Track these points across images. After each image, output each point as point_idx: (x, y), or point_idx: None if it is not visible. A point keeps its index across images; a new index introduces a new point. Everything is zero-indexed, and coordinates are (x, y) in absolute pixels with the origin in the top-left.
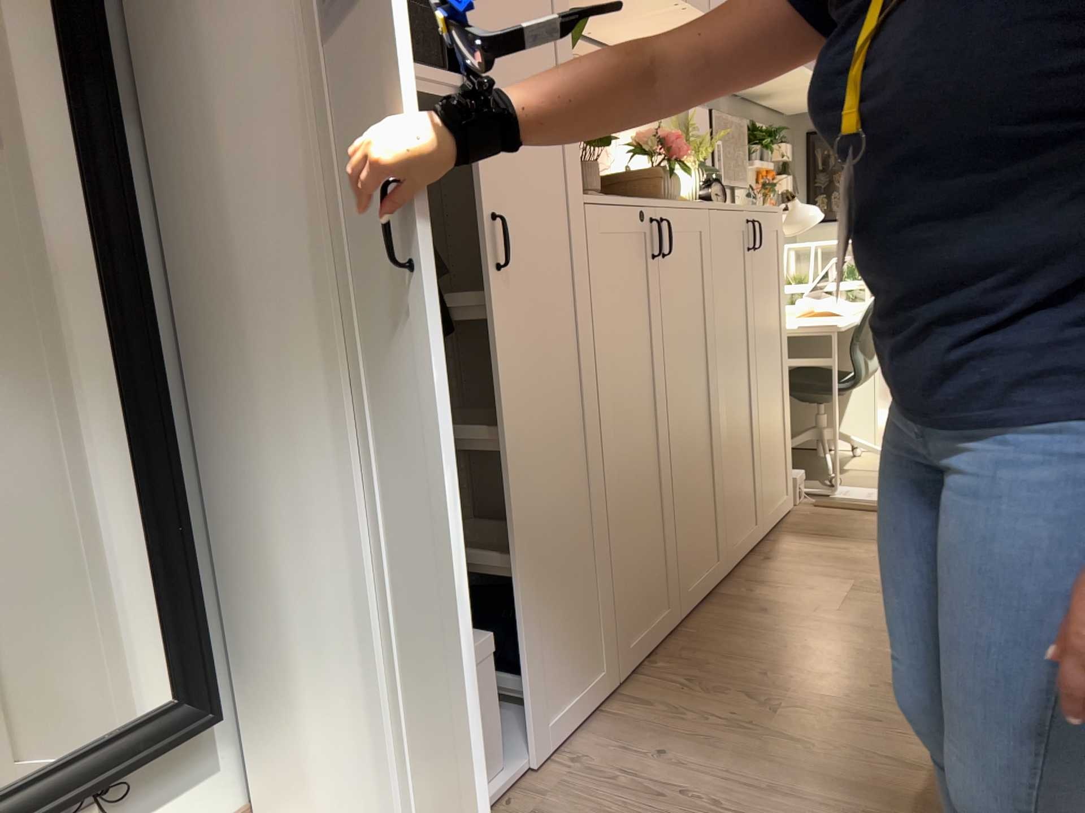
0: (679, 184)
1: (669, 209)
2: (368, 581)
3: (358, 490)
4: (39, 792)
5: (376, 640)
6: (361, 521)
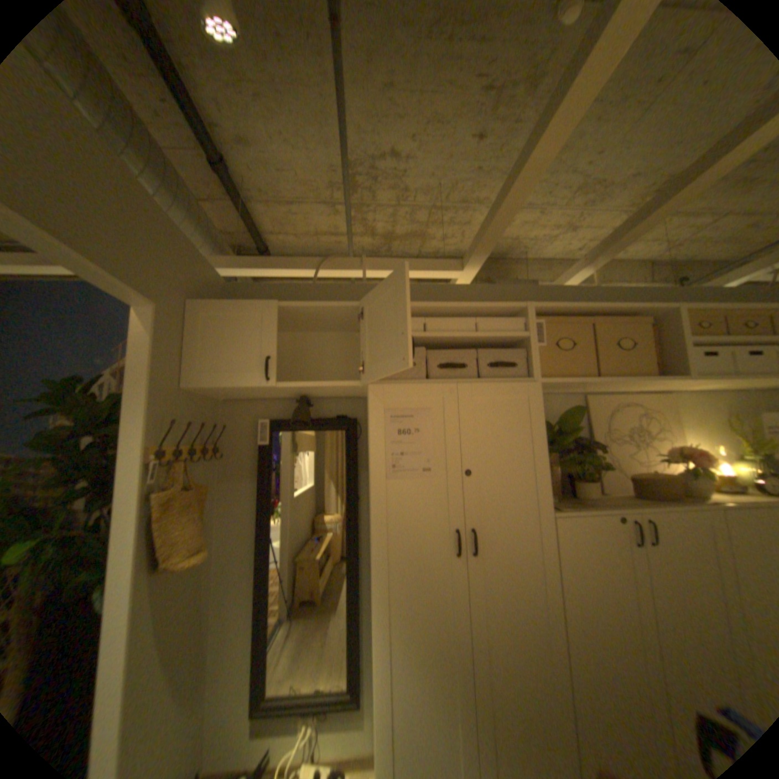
0: (707, 485)
1: (659, 515)
2: (374, 693)
3: (374, 650)
4: (298, 701)
5: (375, 722)
6: (374, 664)
